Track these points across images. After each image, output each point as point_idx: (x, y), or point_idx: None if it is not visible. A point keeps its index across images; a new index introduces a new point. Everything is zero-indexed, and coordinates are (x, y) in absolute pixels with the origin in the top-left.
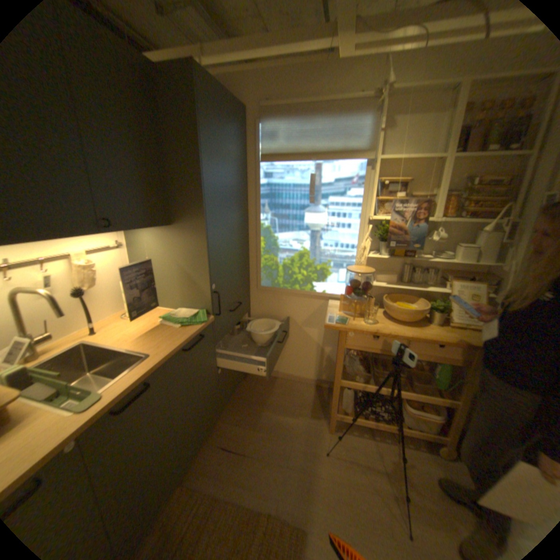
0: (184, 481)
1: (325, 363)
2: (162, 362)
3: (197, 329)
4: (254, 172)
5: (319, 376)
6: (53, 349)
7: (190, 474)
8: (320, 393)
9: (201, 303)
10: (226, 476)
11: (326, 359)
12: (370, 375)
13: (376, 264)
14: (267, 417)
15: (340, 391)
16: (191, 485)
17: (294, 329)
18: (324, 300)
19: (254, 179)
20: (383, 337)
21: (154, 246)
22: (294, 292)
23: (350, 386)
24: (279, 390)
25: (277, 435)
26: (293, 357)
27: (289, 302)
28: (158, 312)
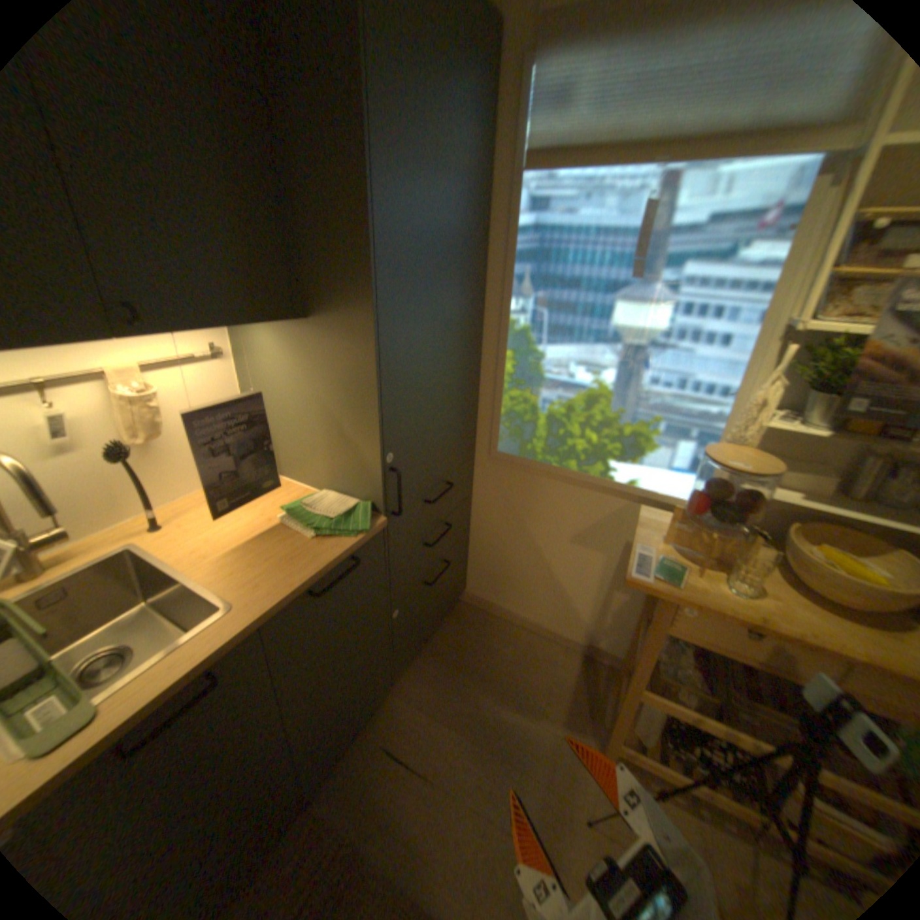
0: (313, 805)
1: (611, 621)
2: (252, 629)
3: (346, 547)
4: (507, 197)
5: (594, 640)
6: (78, 556)
7: (326, 793)
8: (592, 675)
9: (363, 487)
10: (387, 814)
11: (613, 613)
12: (720, 698)
13: (781, 441)
14: (479, 703)
15: (638, 711)
16: (322, 817)
17: (555, 544)
18: (629, 500)
19: (505, 215)
20: (780, 640)
21: (279, 361)
22: (566, 474)
23: (664, 708)
24: (510, 650)
25: (494, 749)
26: (545, 595)
27: (551, 492)
28: (286, 492)
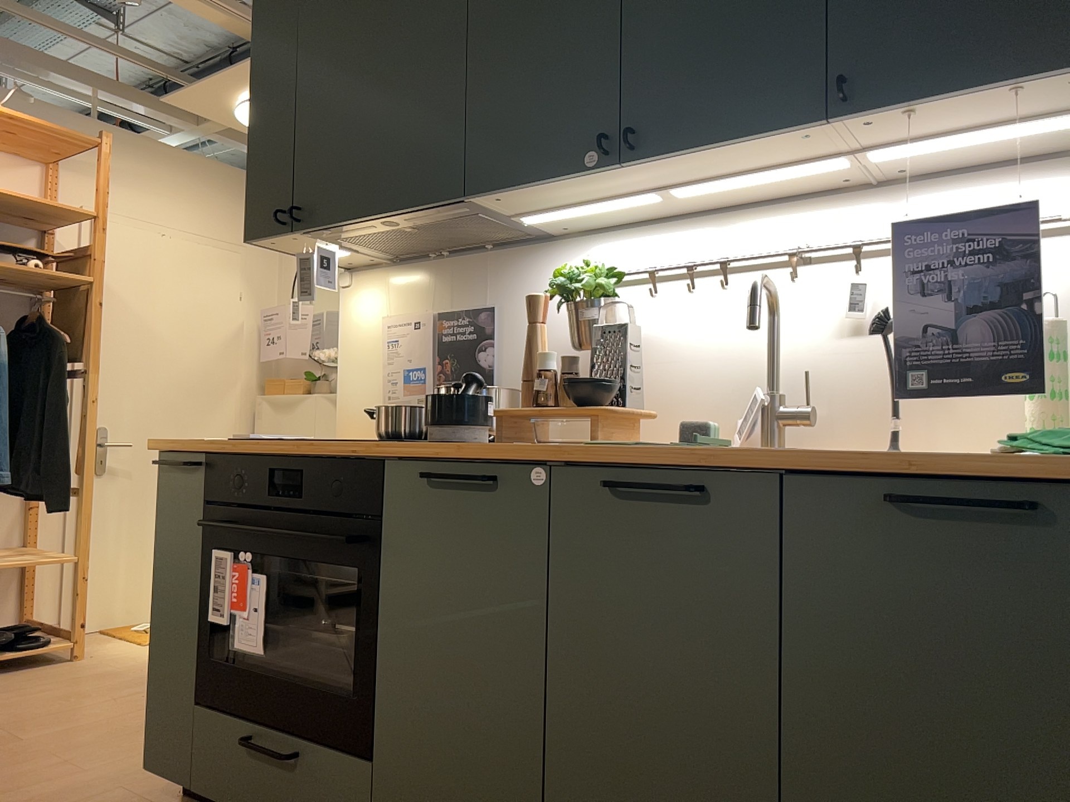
0: None
1: None
2: (767, 462)
3: (1027, 468)
4: None
5: None
6: None
7: None
8: None
9: None
10: None
11: None
12: None
13: None
14: None
15: None
16: None
17: None
18: None
19: None
20: None
21: None
22: None
23: None
24: None
25: None
26: None
27: None
28: None
